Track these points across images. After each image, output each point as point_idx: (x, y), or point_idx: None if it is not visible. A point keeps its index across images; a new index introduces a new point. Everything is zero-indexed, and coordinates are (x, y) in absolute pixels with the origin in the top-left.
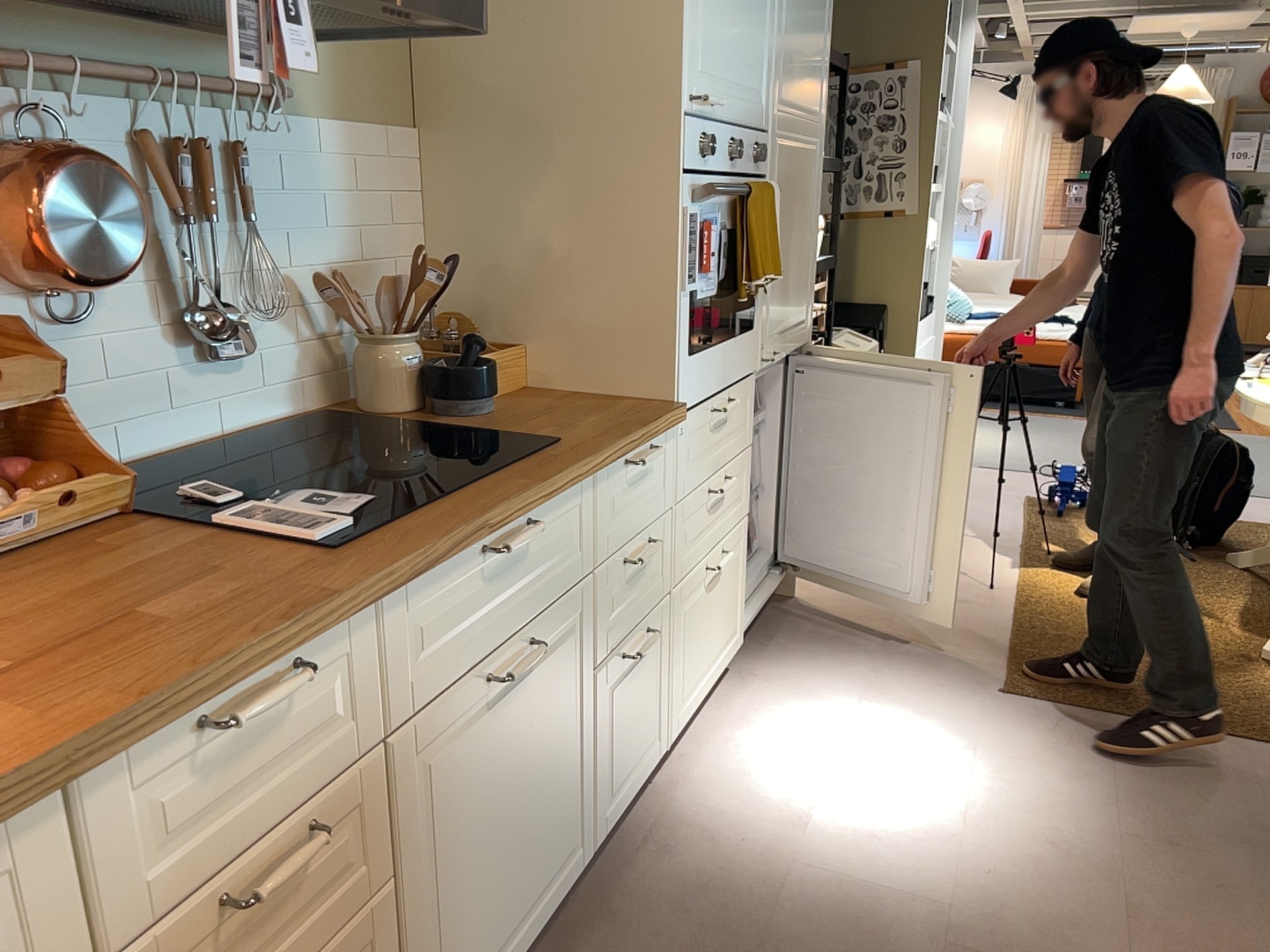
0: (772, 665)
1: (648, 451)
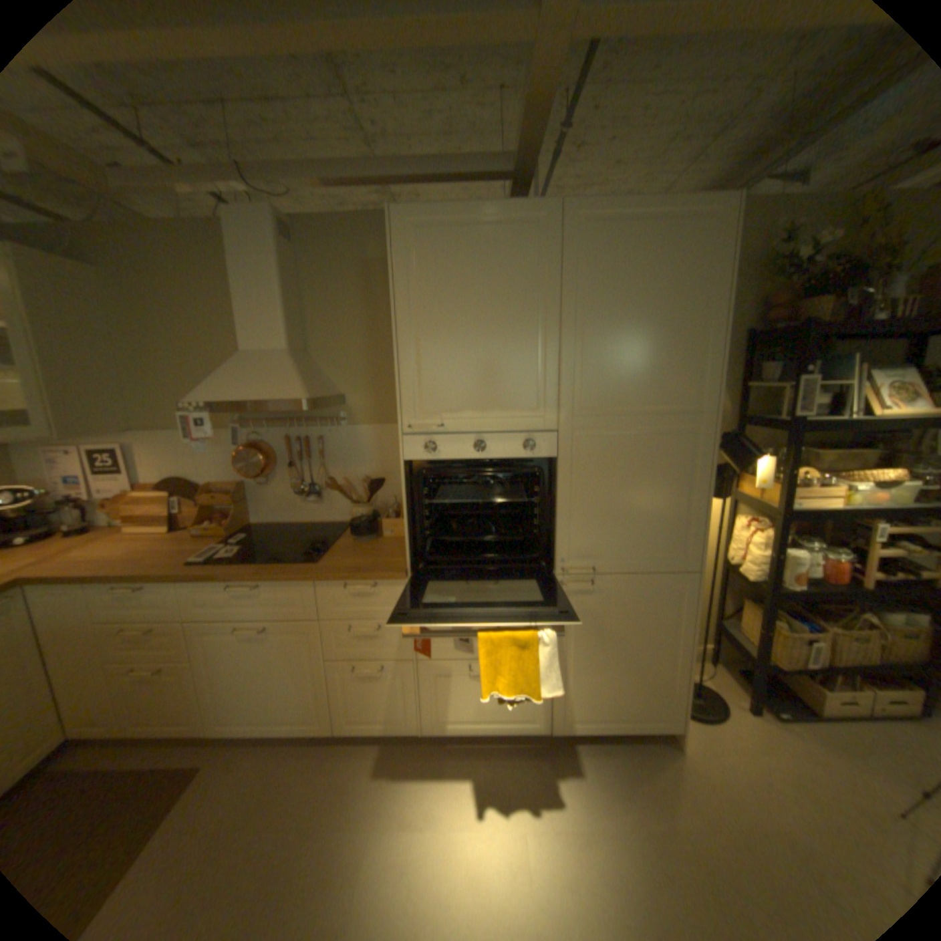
0: (572, 767)
1: (361, 585)
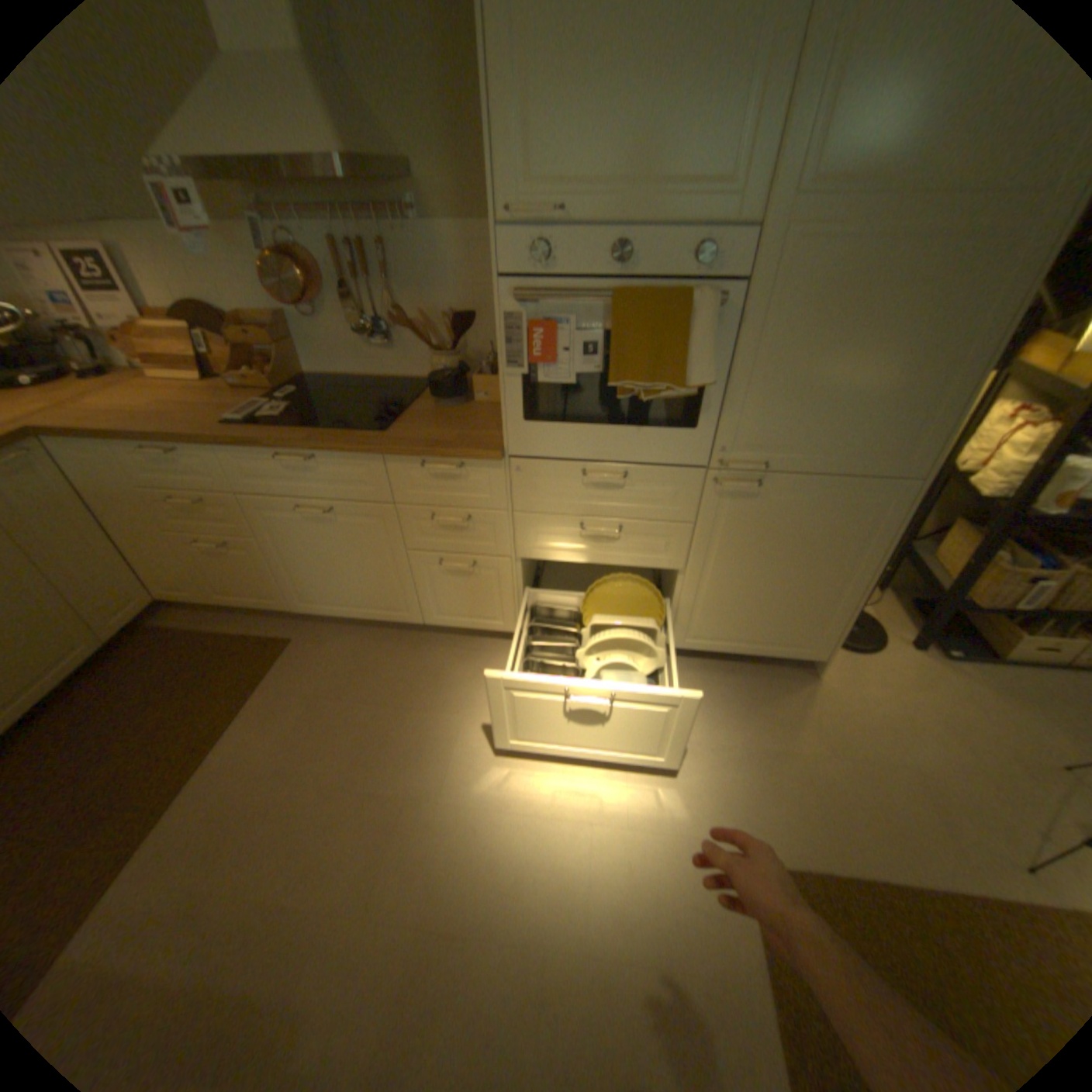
0: (687, 678)
1: (444, 464)
